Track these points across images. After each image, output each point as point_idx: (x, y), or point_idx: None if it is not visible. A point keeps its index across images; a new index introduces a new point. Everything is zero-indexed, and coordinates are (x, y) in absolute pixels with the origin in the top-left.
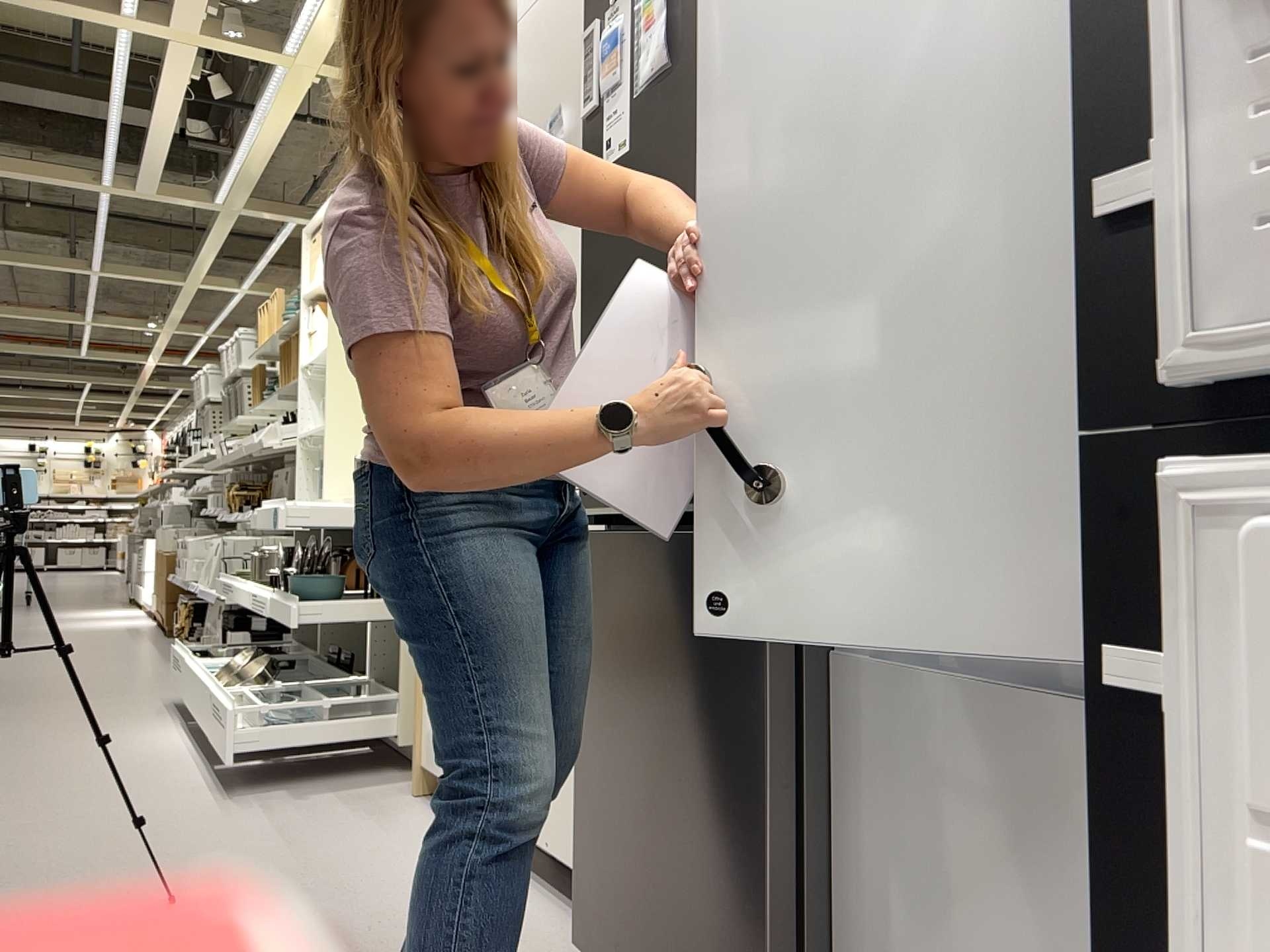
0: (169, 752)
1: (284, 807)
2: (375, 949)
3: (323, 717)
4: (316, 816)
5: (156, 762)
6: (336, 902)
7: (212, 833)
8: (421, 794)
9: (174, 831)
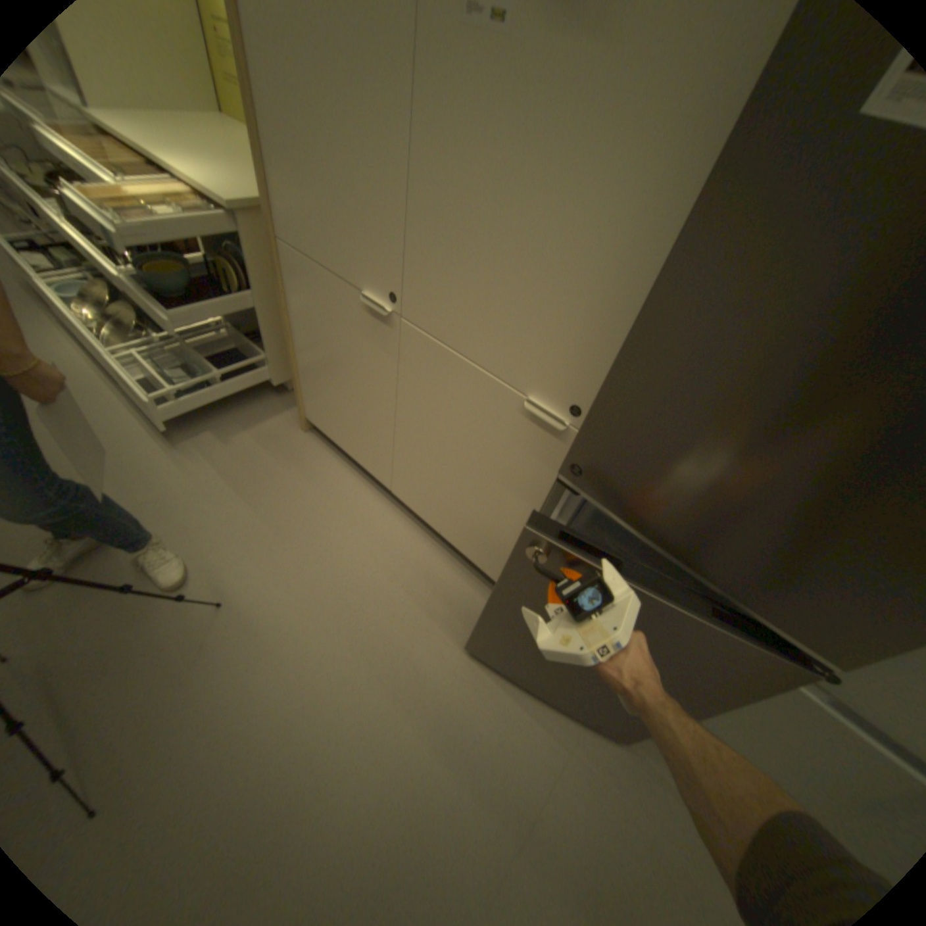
0: (80, 376)
1: (222, 454)
2: (373, 622)
3: (217, 379)
4: (252, 464)
5: (79, 394)
6: (323, 573)
7: (190, 498)
8: (309, 429)
9: (159, 499)
